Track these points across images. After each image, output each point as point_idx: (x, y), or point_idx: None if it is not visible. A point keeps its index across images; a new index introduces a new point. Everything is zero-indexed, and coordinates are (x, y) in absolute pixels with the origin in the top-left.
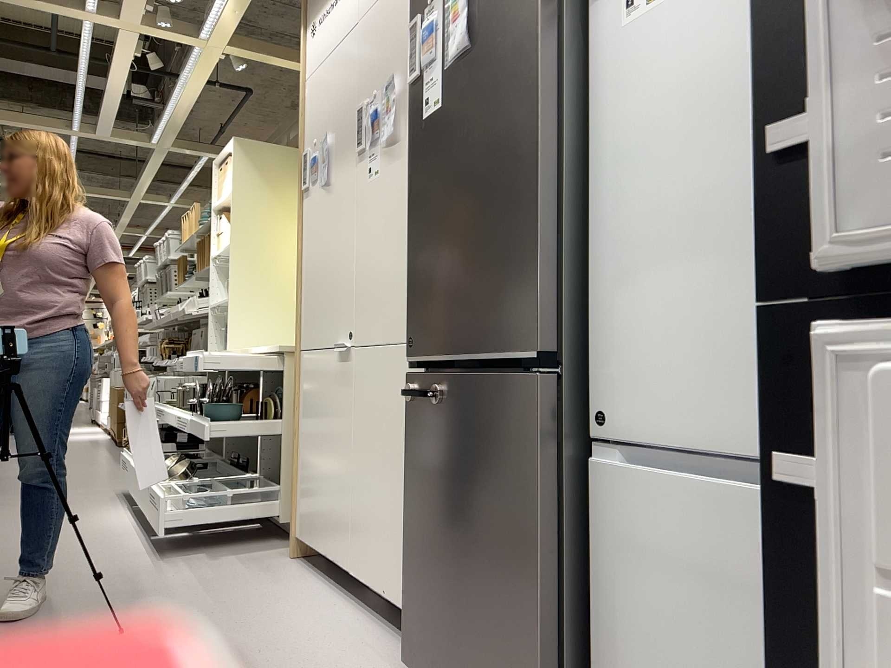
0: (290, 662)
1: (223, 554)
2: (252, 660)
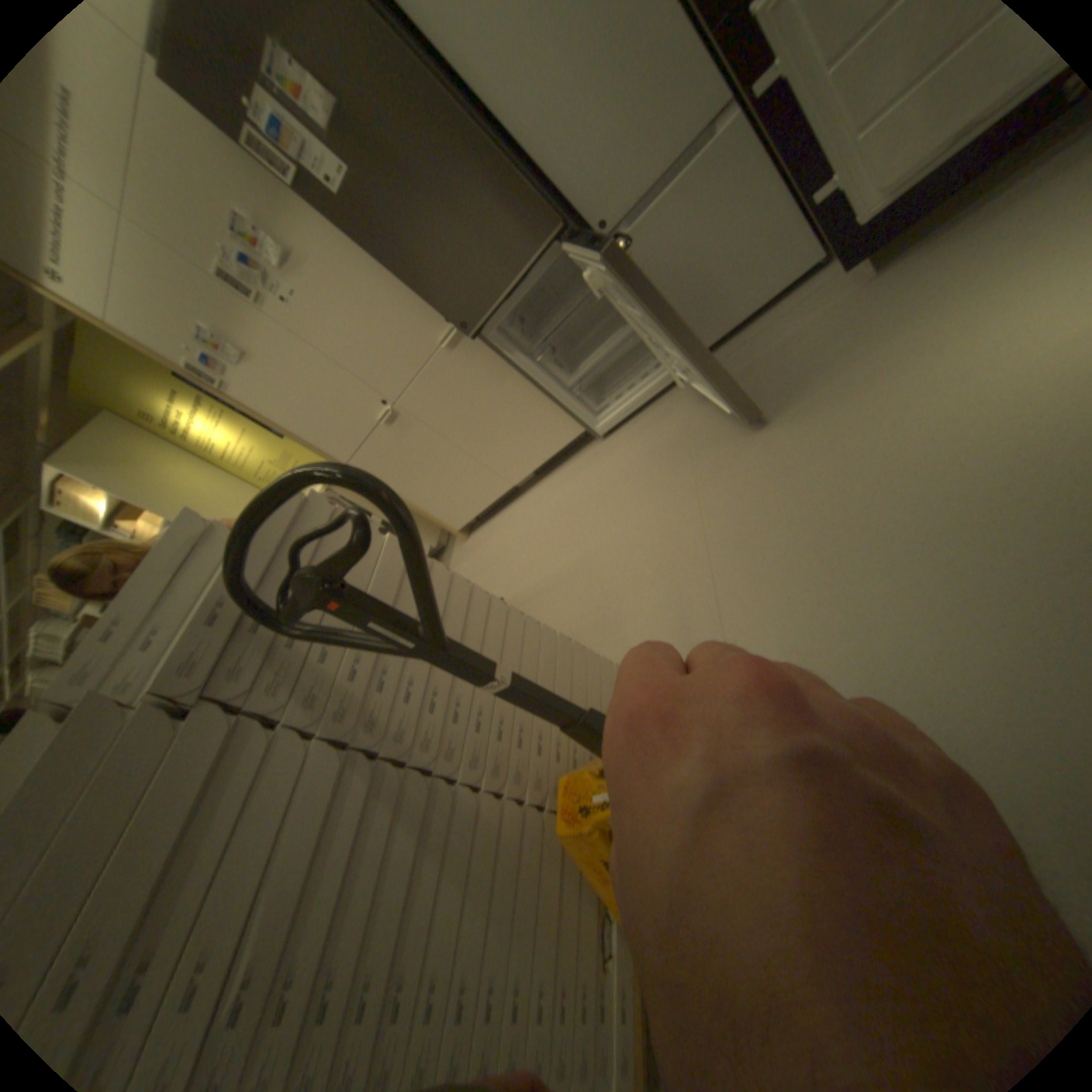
0: (566, 503)
1: None
2: (556, 522)
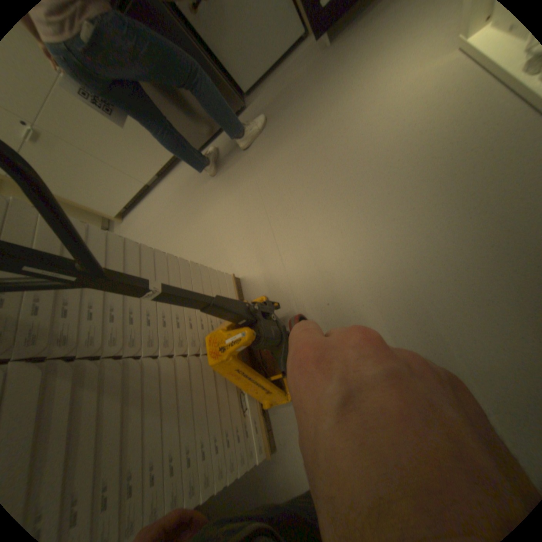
0: (181, 191)
1: None
2: (177, 203)
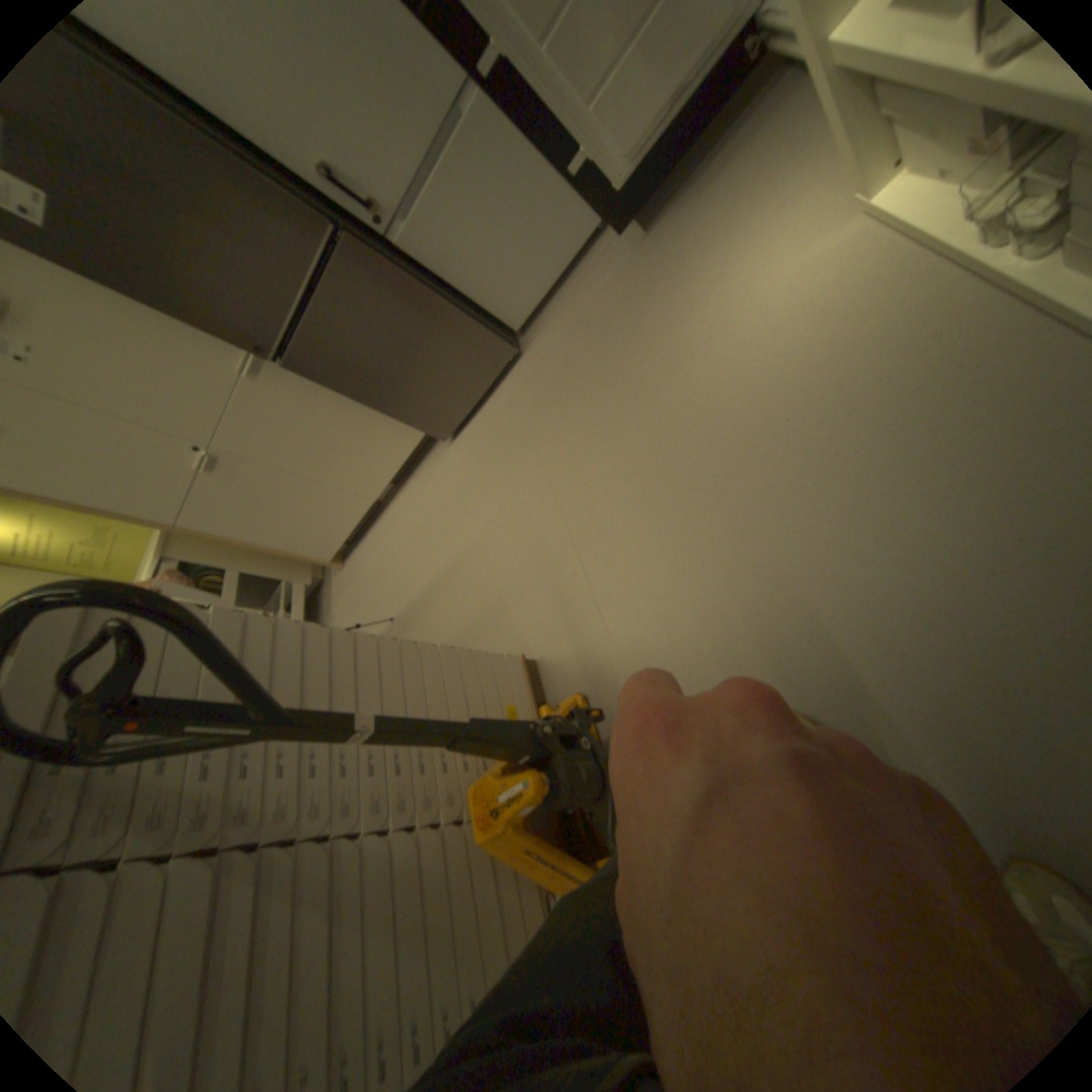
0: (431, 507)
1: (332, 615)
2: (426, 528)
